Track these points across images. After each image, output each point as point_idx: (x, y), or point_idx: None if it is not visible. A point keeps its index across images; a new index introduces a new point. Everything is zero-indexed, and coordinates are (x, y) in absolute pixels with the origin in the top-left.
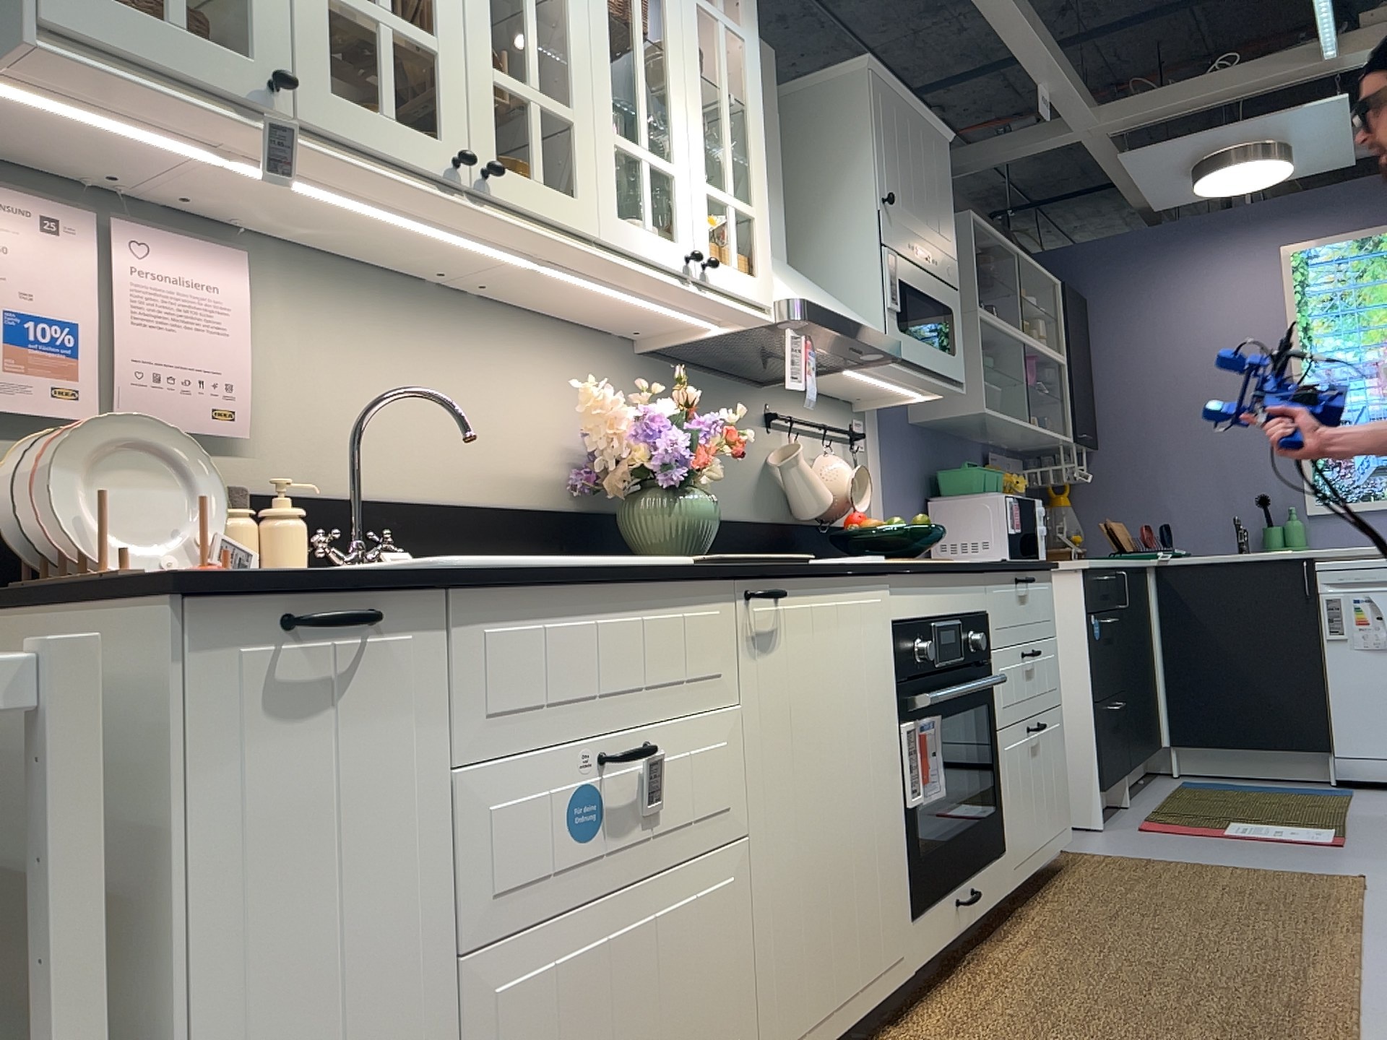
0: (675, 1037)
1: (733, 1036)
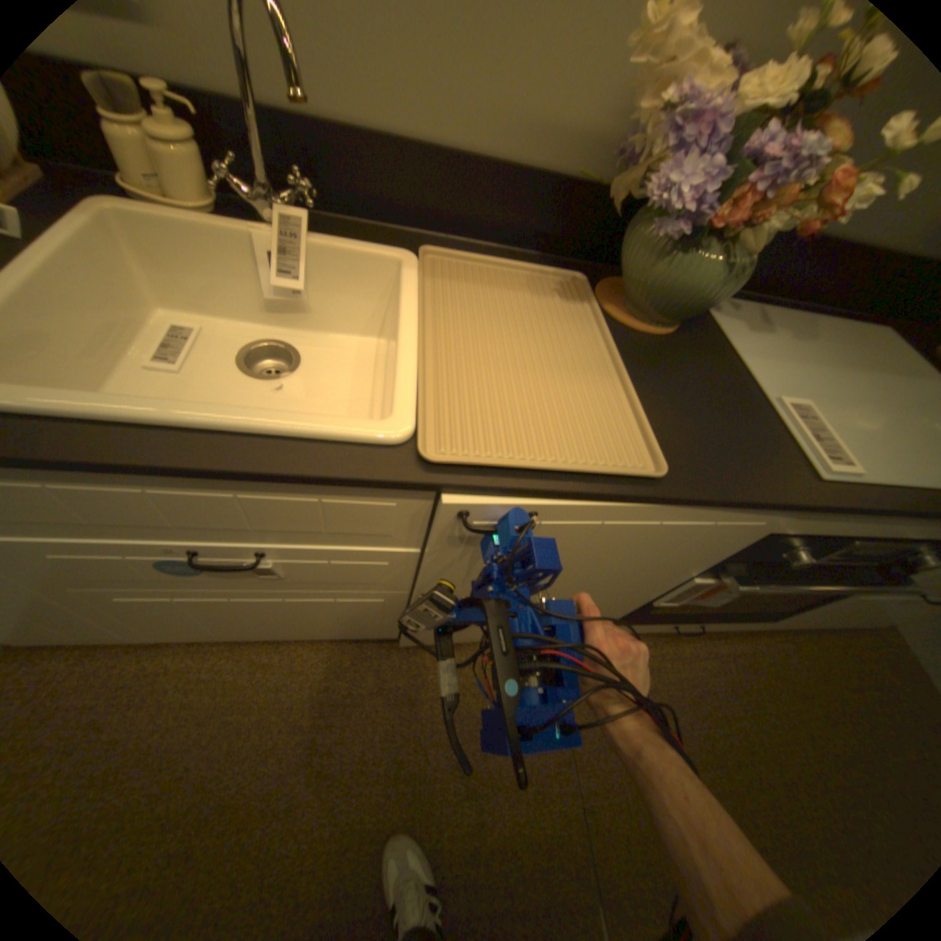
0: (312, 624)
1: (373, 629)
